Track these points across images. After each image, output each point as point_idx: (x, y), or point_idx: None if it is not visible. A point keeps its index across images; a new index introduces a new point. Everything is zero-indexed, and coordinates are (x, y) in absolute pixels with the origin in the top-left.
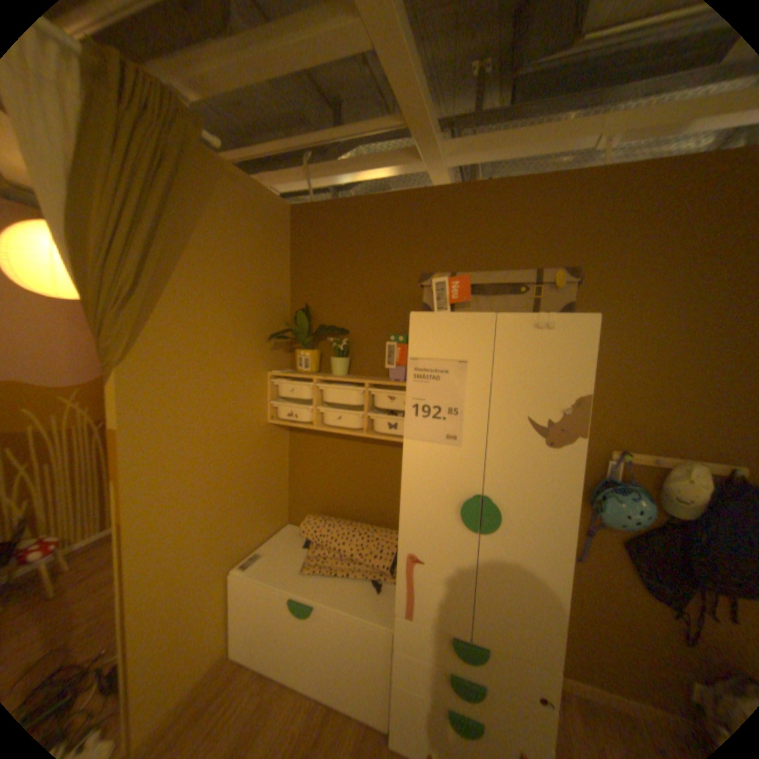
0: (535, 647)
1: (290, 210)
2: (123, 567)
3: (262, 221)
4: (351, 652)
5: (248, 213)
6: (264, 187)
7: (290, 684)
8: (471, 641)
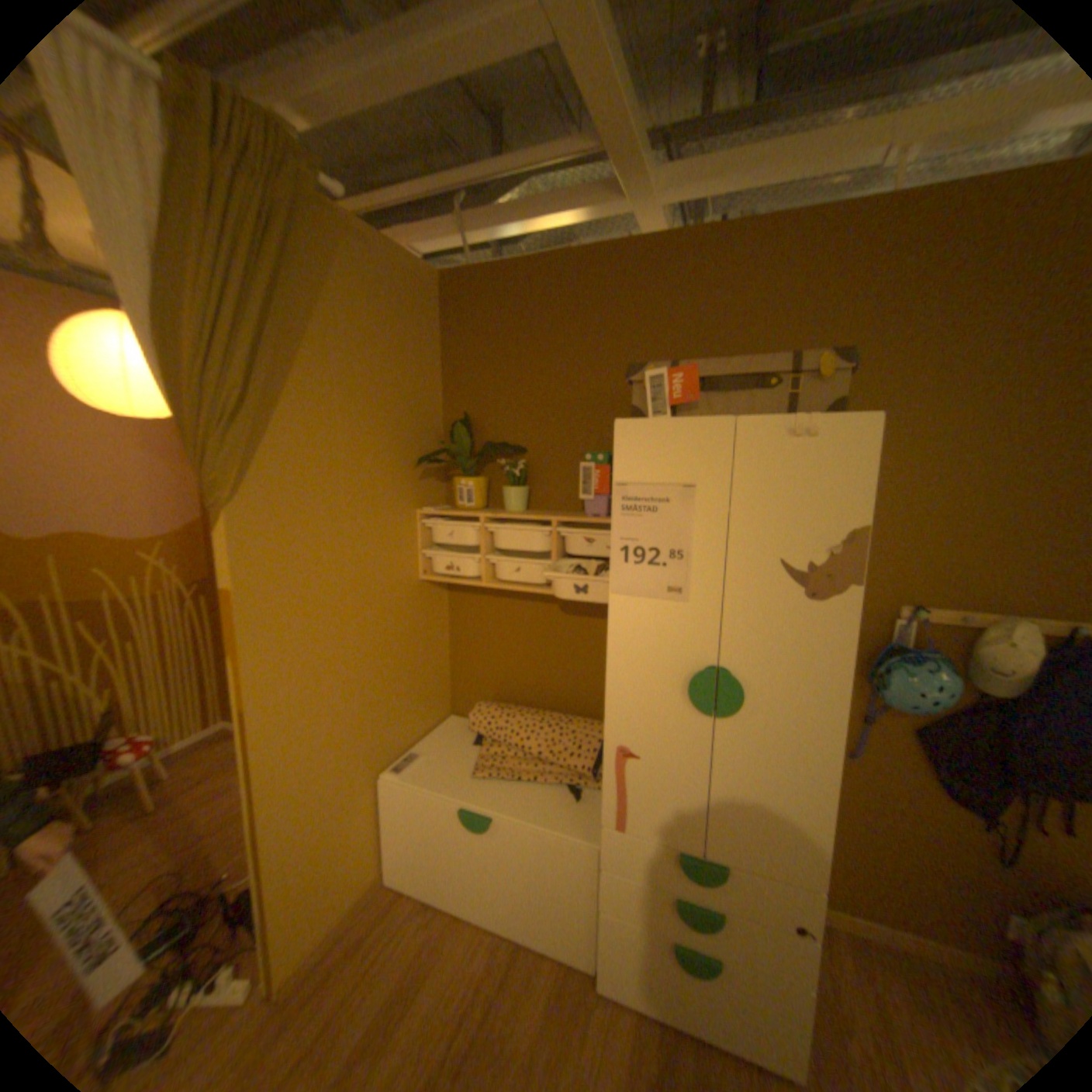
0: (790, 863)
1: (437, 278)
2: (250, 765)
3: (400, 296)
4: (543, 875)
5: (381, 286)
6: (400, 248)
7: (465, 915)
8: (704, 857)
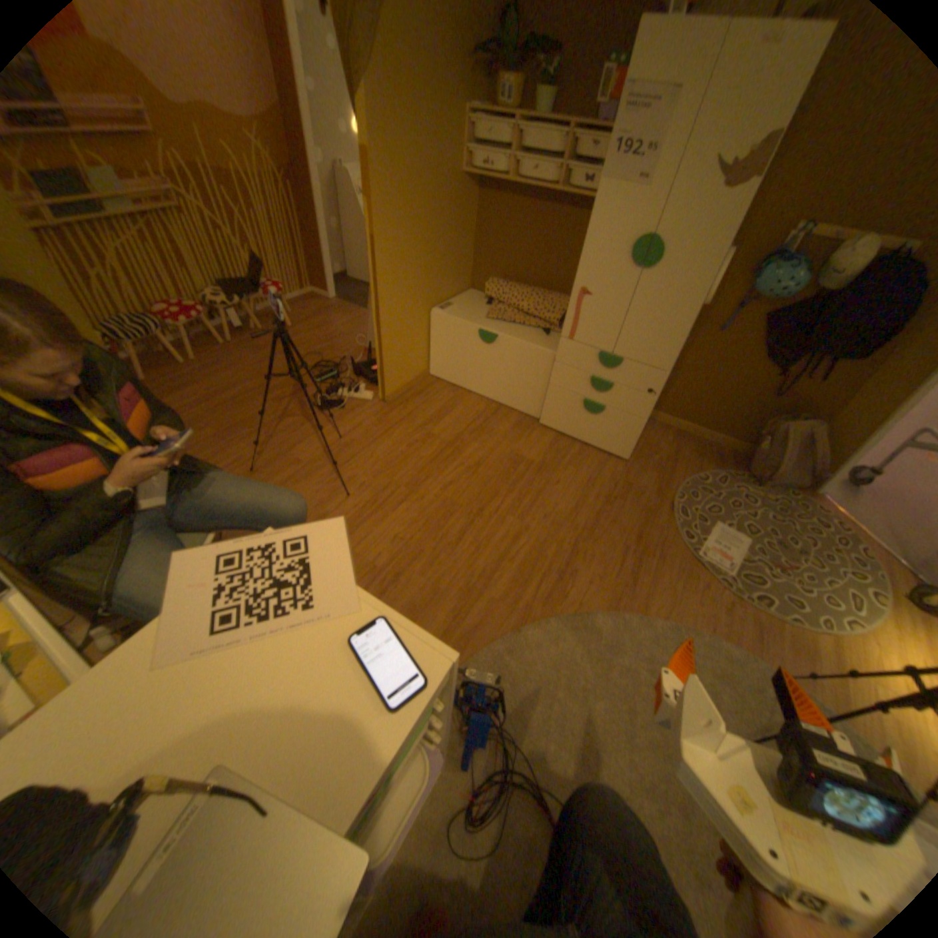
0: (655, 356)
1: None
2: (376, 273)
3: None
4: (521, 368)
5: None
6: None
7: (474, 391)
8: (611, 353)
